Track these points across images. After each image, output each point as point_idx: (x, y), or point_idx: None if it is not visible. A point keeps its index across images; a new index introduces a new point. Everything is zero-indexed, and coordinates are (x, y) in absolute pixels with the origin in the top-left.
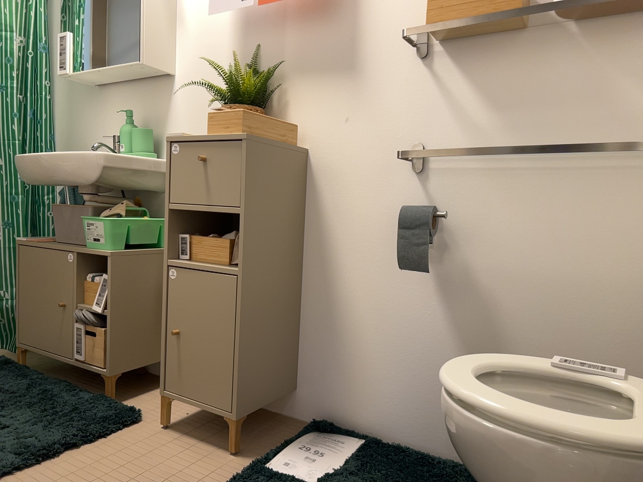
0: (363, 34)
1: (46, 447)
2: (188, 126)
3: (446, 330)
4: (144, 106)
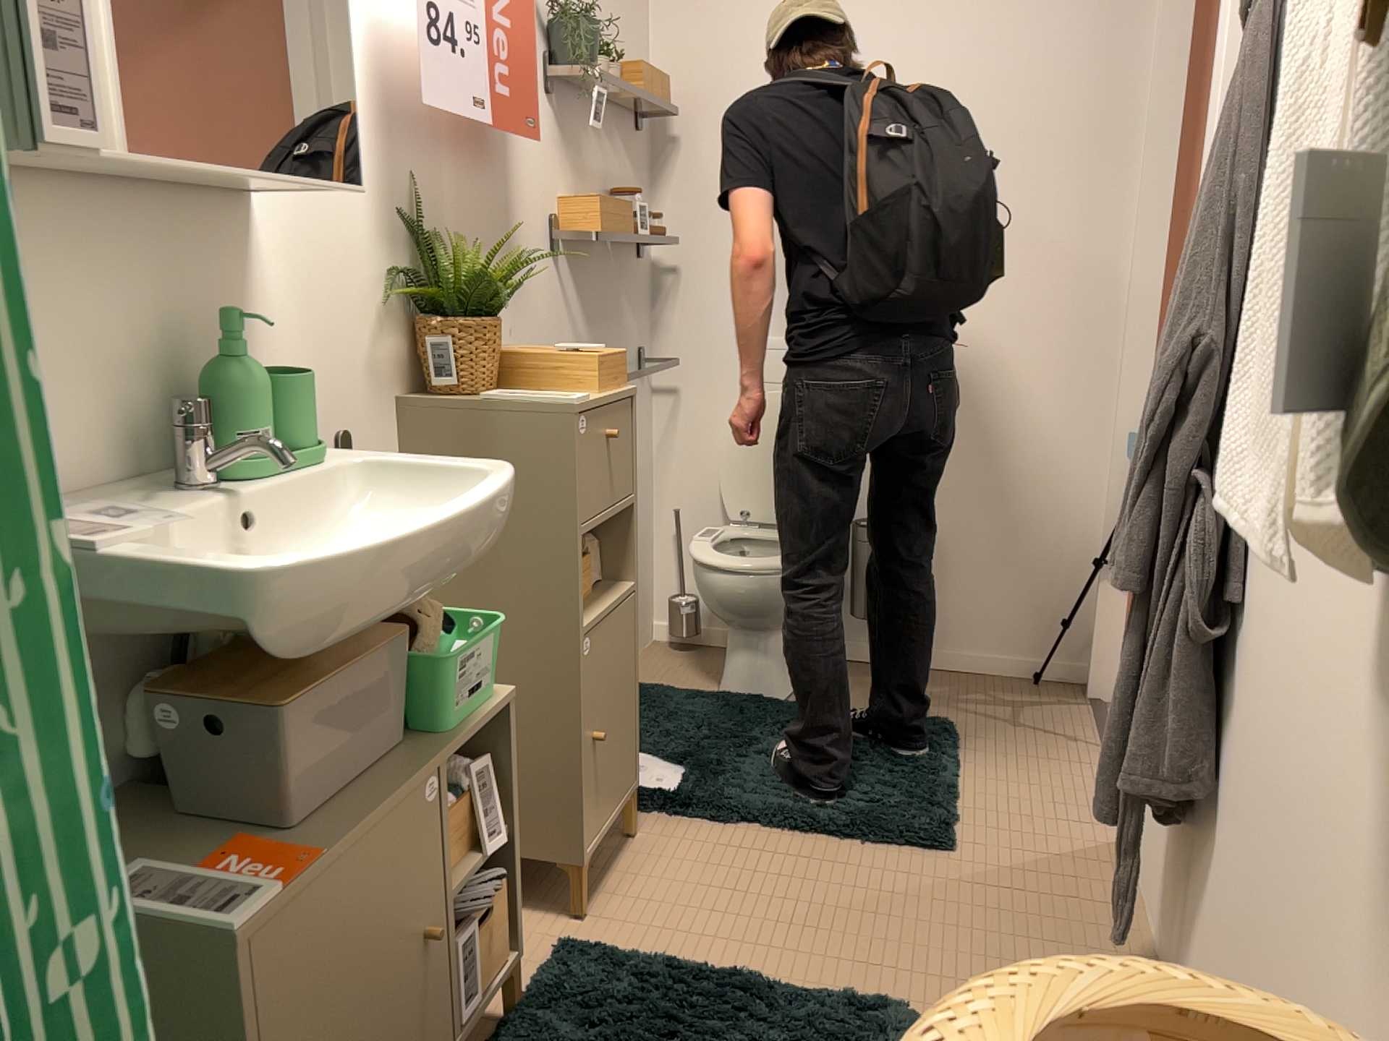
0: (517, 201)
1: (754, 975)
2: (299, 345)
3: None
4: (148, 271)
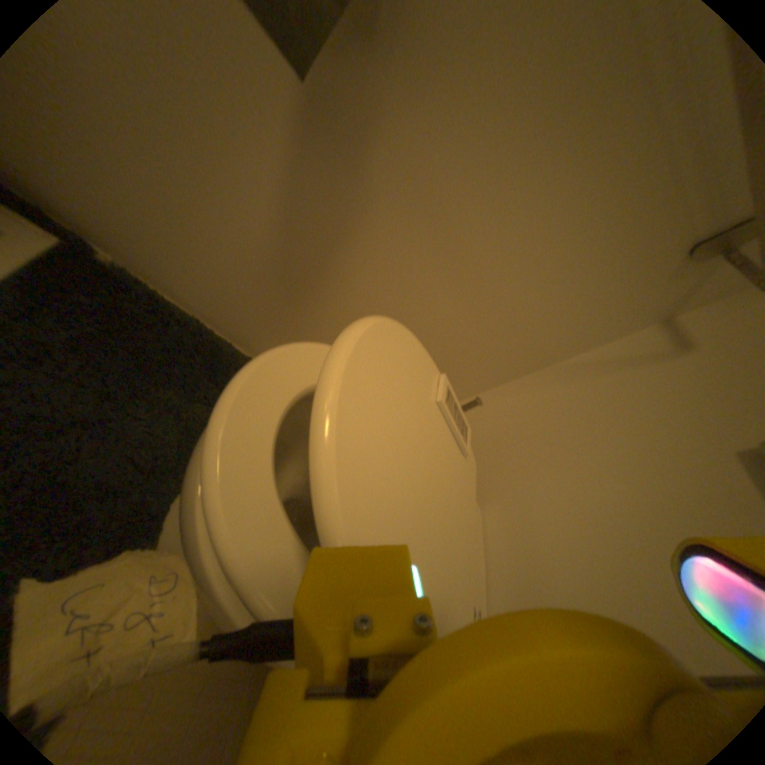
0: None
1: None
2: None
3: (272, 194)
4: None
